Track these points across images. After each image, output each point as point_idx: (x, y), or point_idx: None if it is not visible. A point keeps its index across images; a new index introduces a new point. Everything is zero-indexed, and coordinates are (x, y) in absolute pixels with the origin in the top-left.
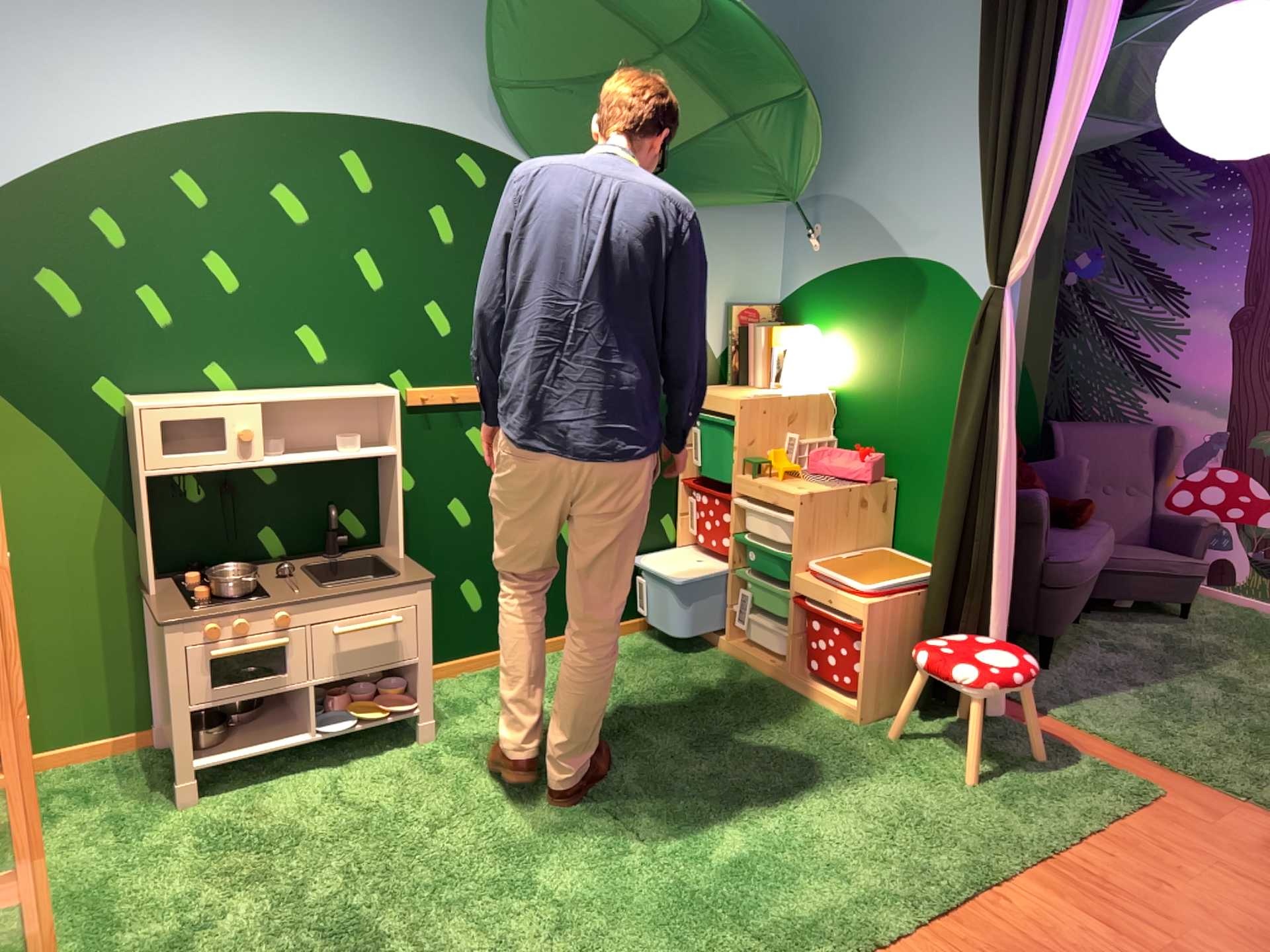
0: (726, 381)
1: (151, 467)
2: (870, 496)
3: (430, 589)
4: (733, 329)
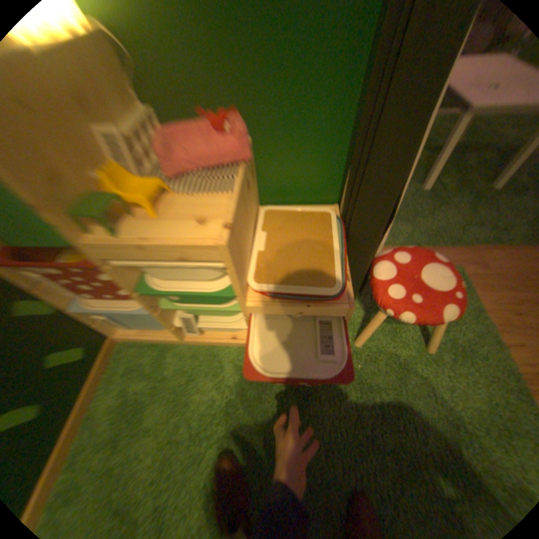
0: None
1: None
2: (250, 174)
3: None
4: None
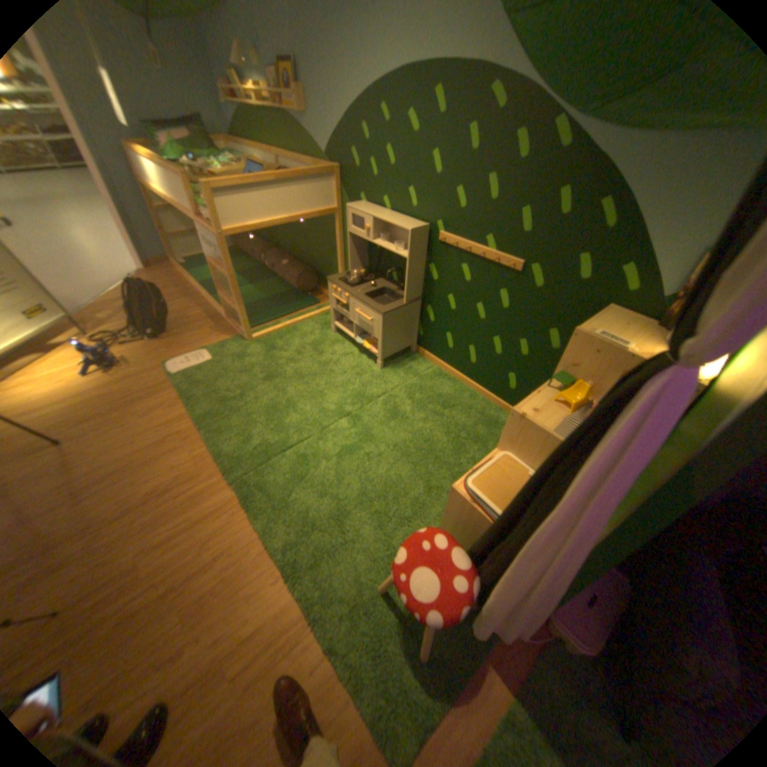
0: (663, 321)
1: (349, 230)
2: None
3: (382, 318)
4: (690, 277)
